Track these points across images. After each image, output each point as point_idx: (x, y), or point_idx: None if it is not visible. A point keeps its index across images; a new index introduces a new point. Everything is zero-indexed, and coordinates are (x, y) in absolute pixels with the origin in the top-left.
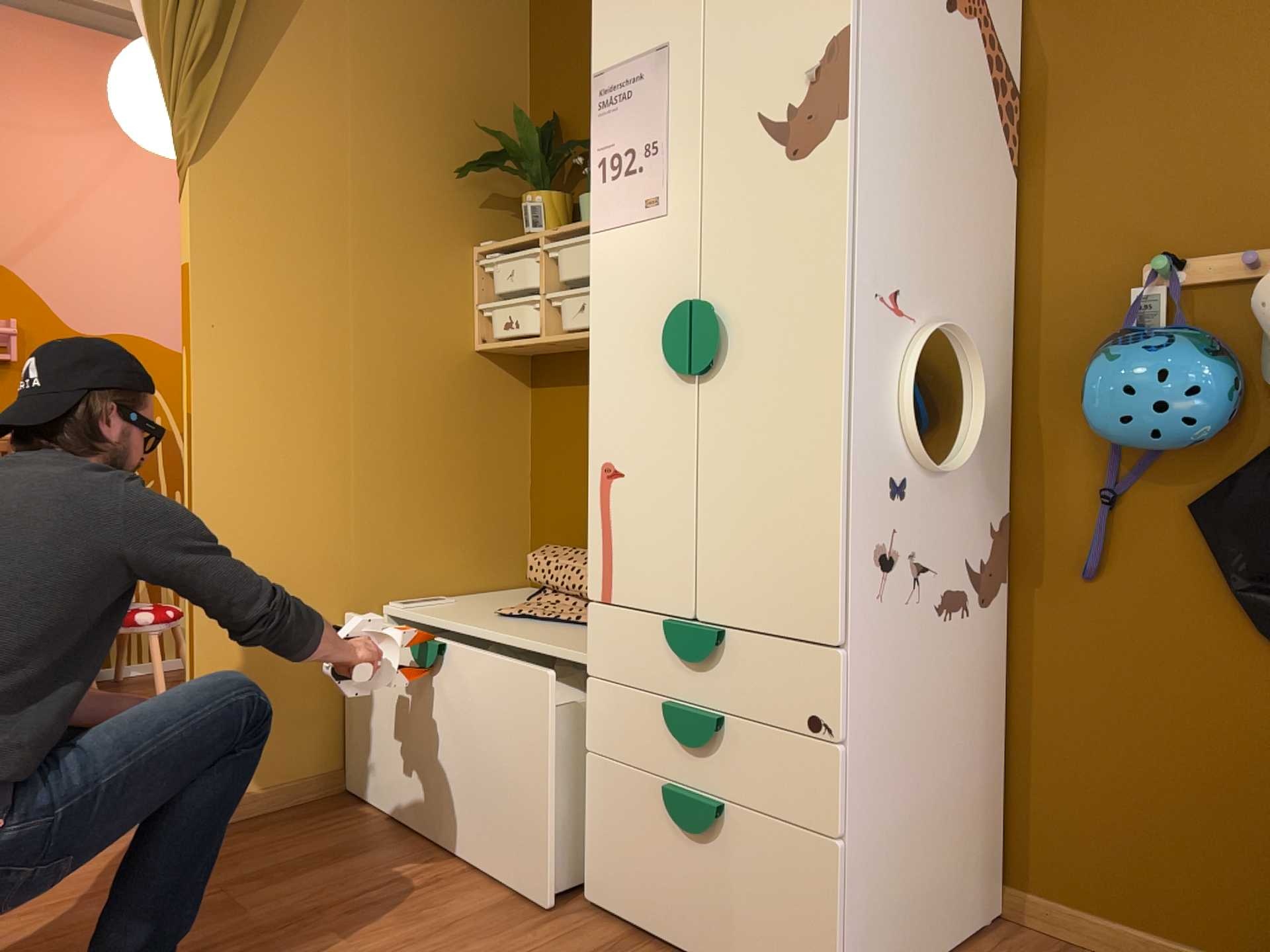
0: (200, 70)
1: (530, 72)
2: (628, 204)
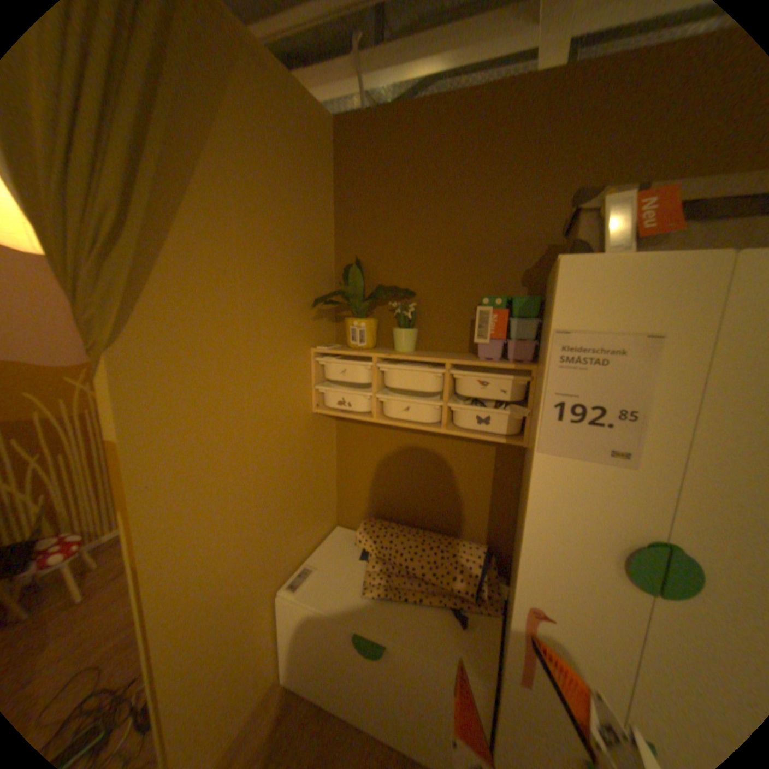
0: (102, 248)
1: (334, 222)
2: (588, 446)
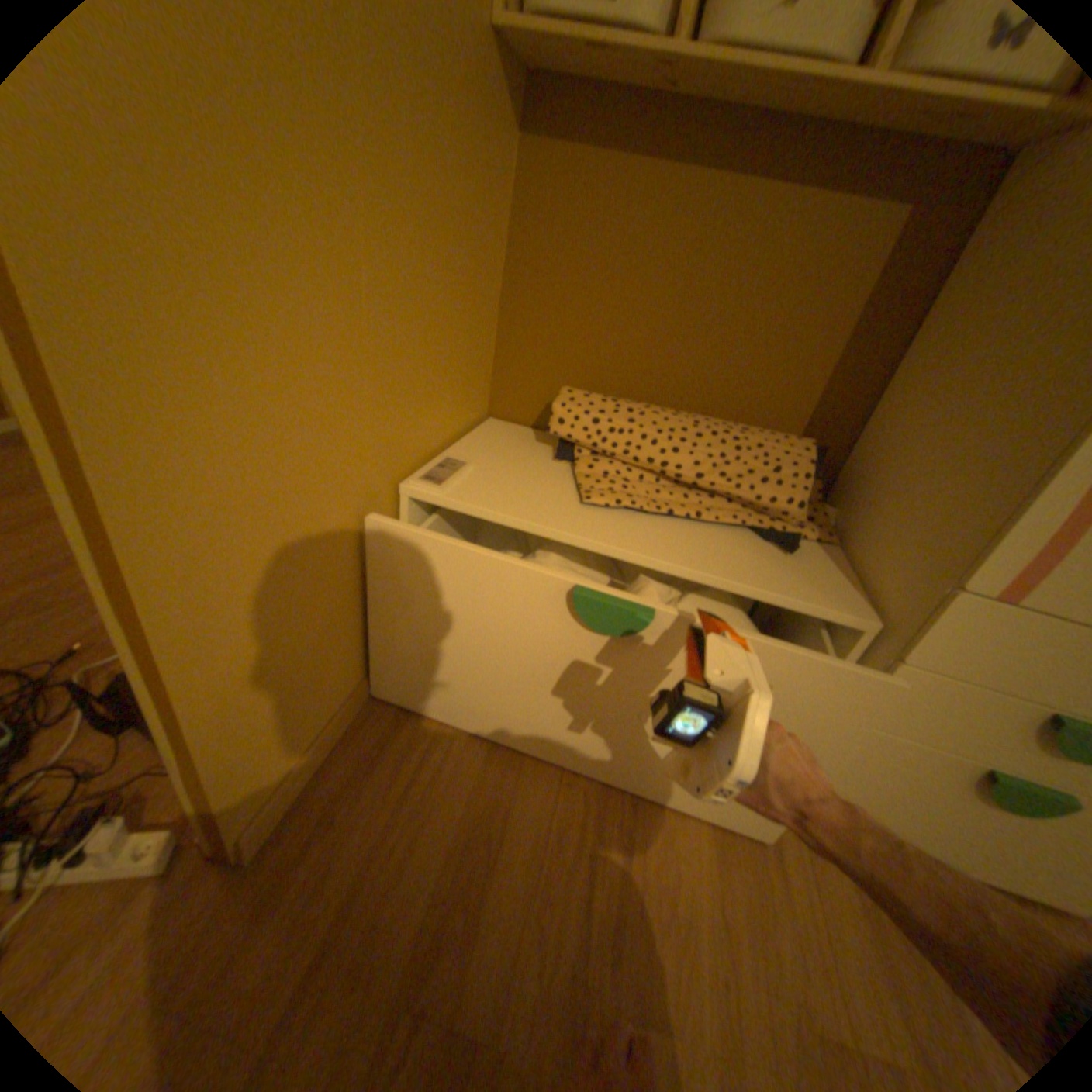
0: None
1: None
2: None
